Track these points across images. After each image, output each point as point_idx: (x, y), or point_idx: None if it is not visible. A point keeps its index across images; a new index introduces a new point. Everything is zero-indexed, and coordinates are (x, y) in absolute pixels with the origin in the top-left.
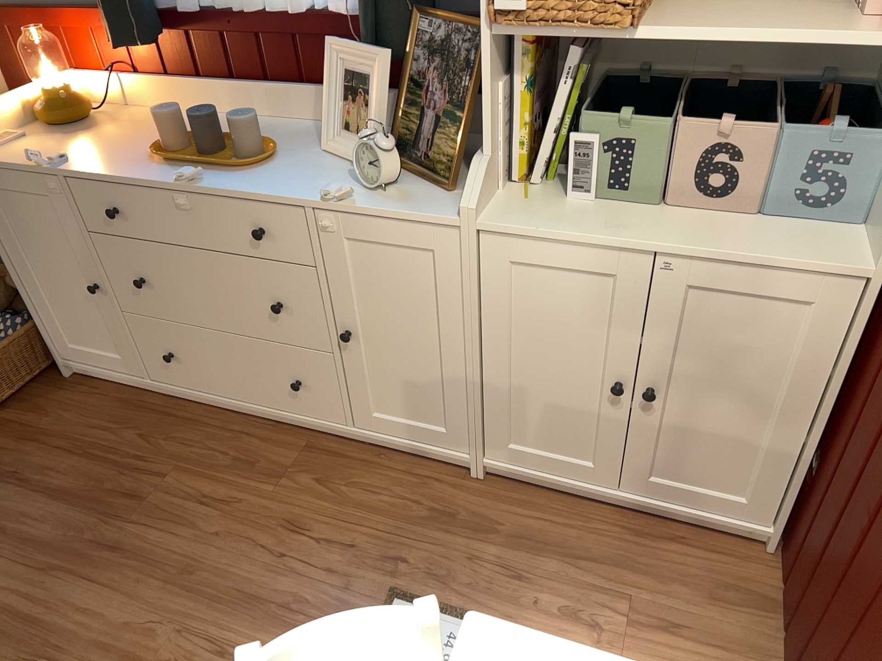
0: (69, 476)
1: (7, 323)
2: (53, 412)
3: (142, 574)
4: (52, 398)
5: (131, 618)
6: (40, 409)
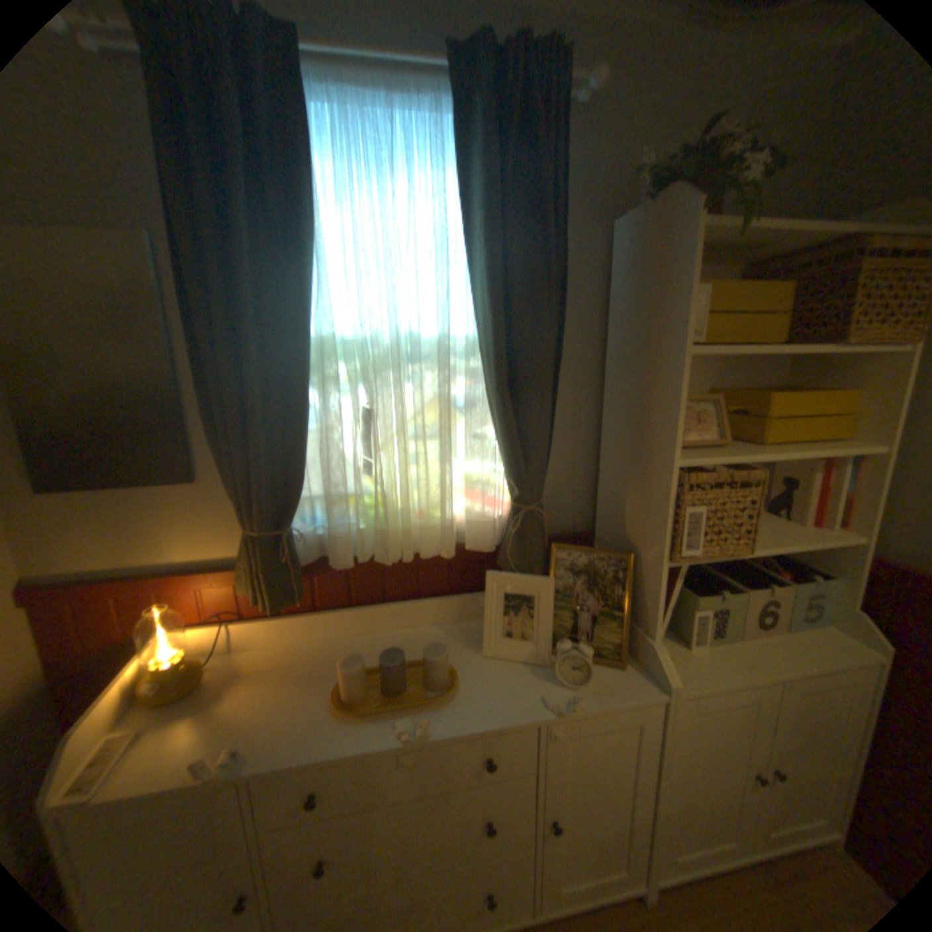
0: None
1: None
2: None
3: None
4: None
5: None
6: None
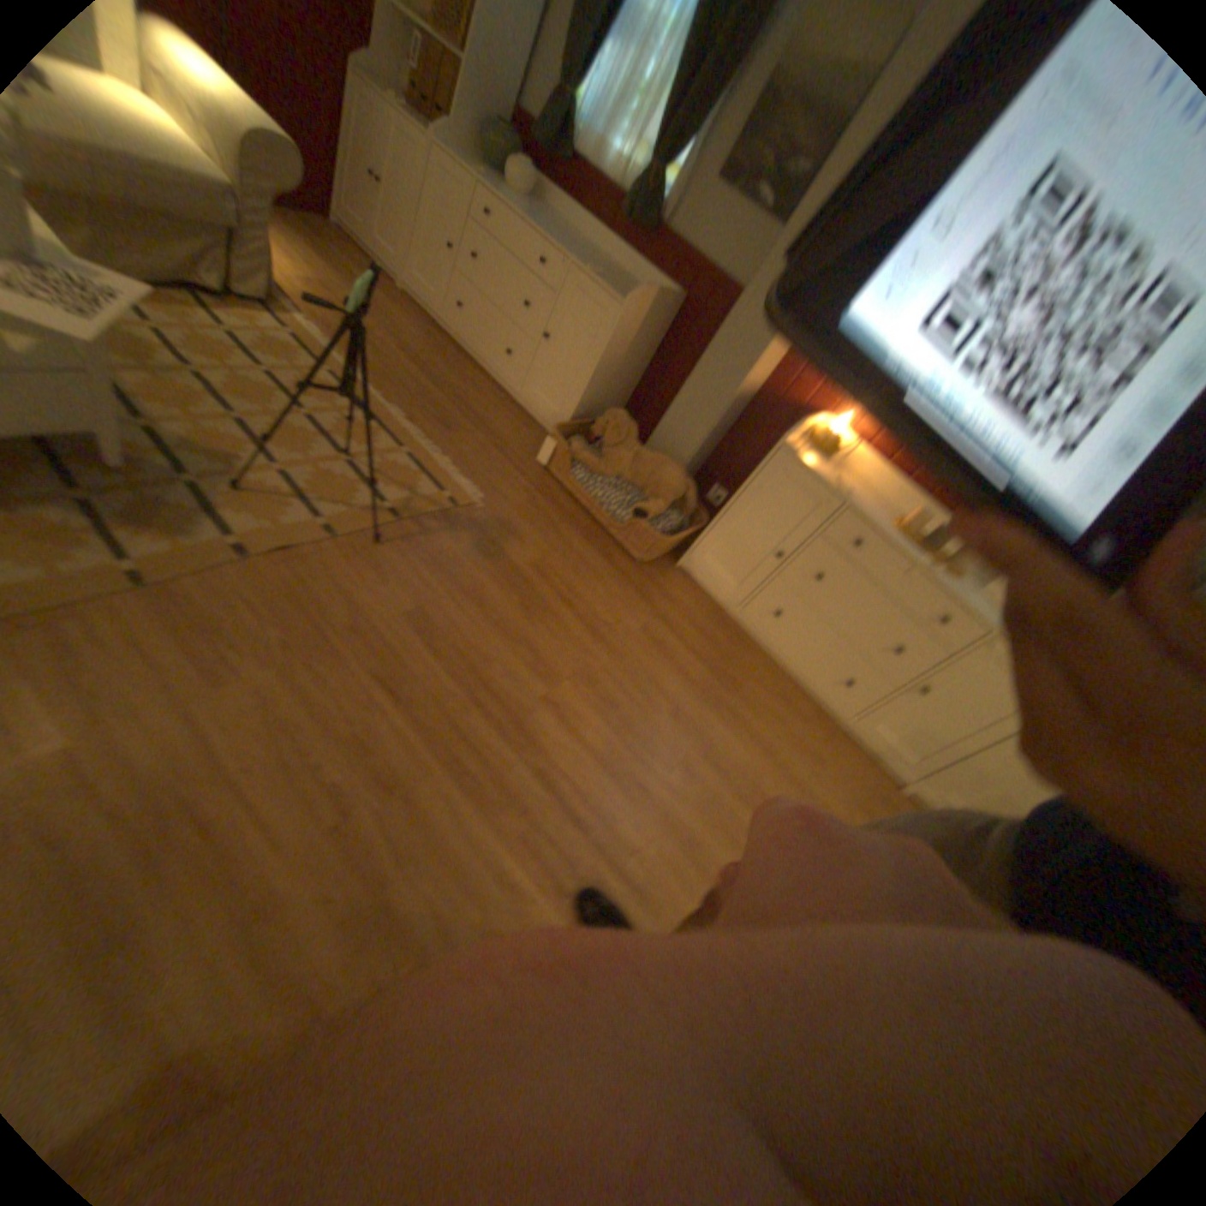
0: (691, 642)
1: (671, 514)
2: (670, 586)
3: (745, 739)
4: (667, 575)
5: (746, 764)
6: (662, 578)
